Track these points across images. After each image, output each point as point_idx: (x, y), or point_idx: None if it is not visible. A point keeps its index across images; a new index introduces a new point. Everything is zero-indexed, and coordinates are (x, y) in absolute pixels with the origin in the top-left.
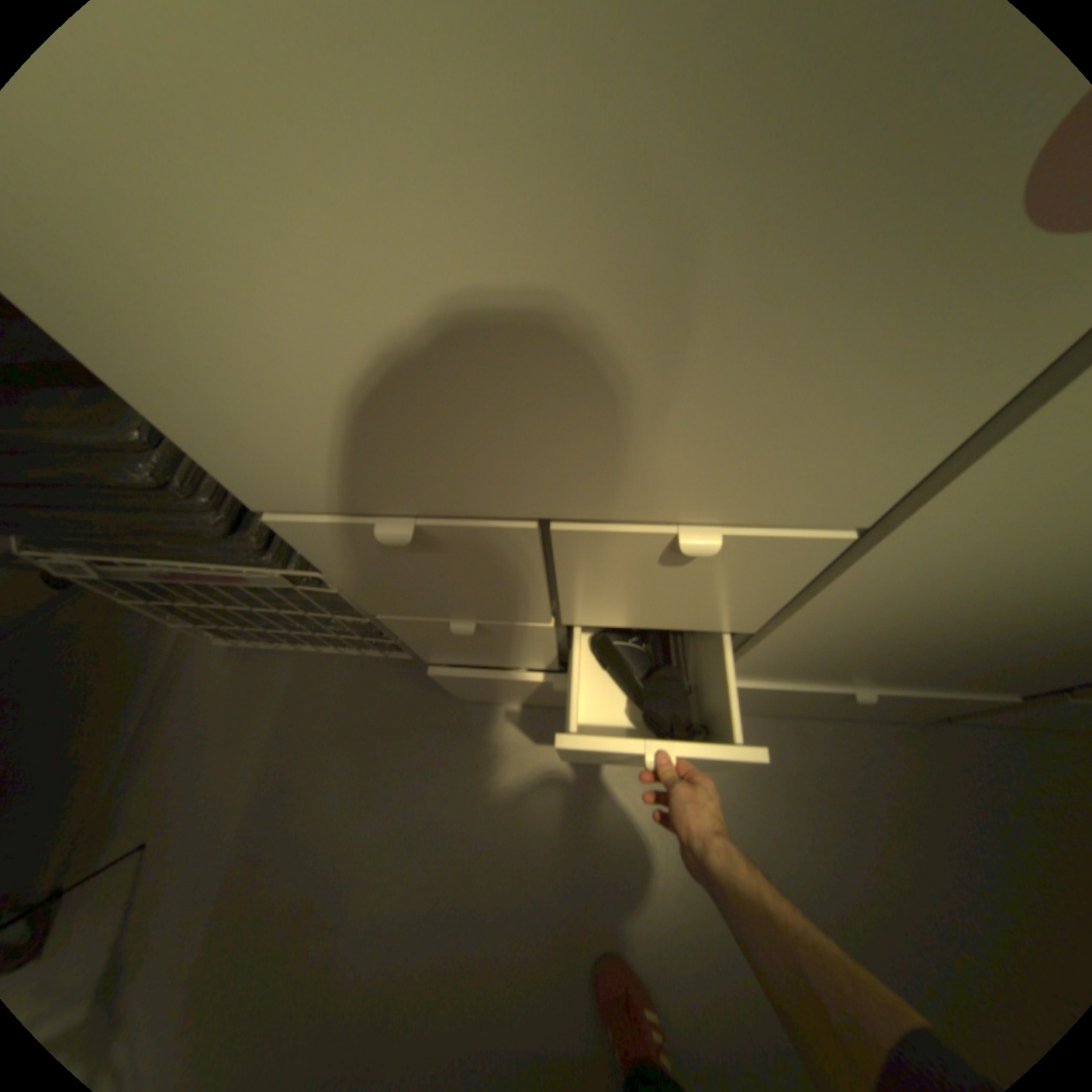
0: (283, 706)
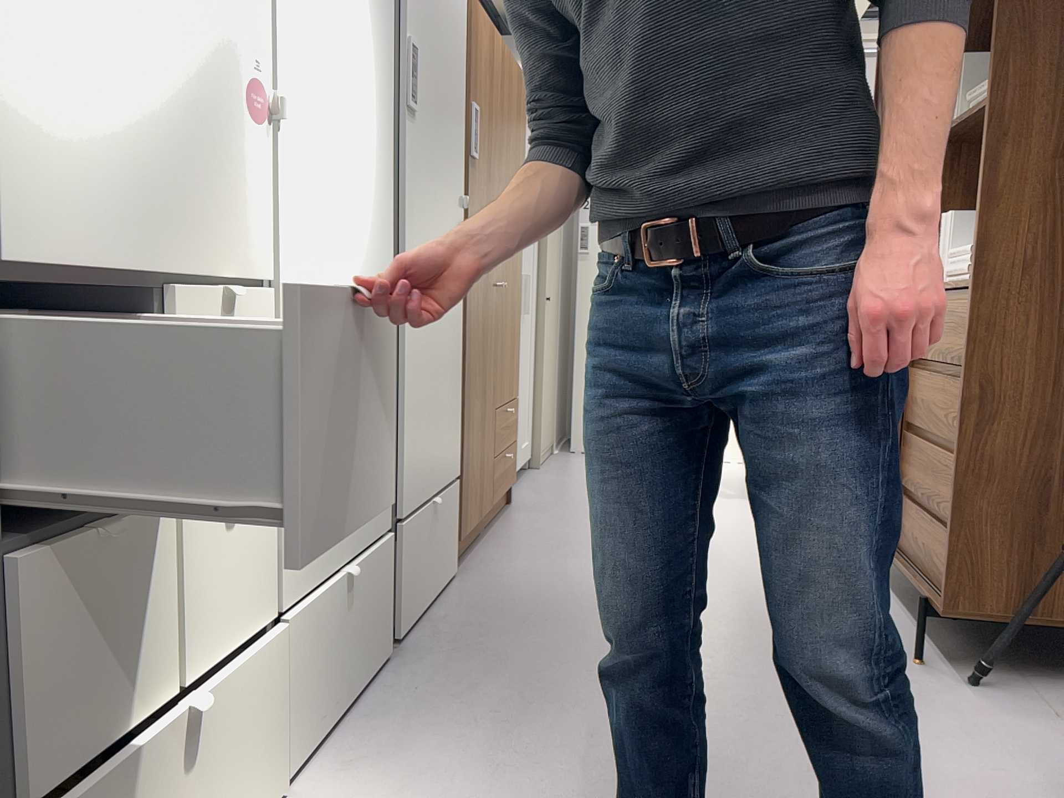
0: None
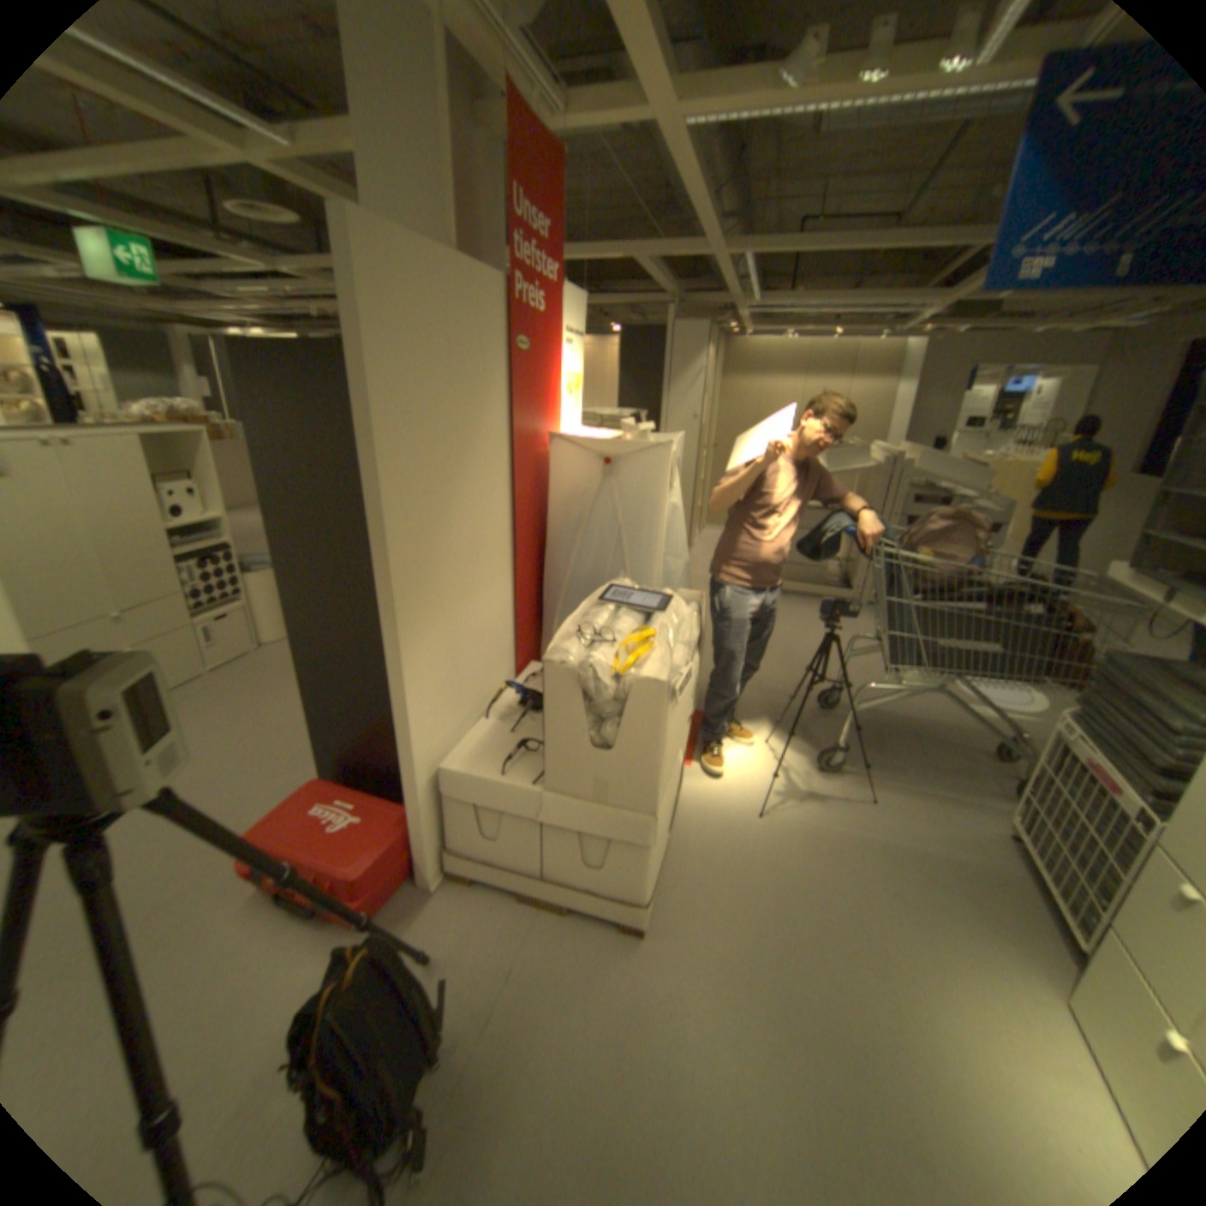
0: (987, 871)
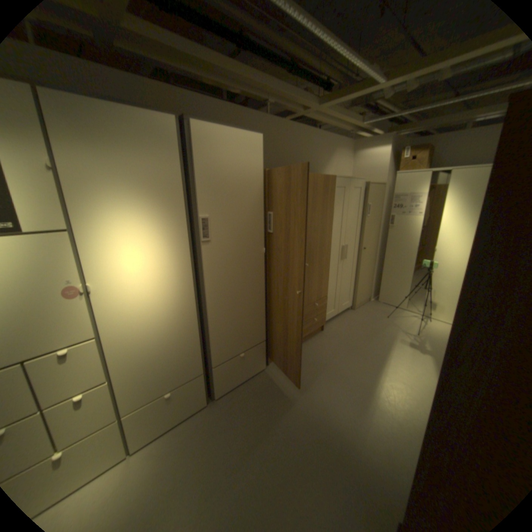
0: None
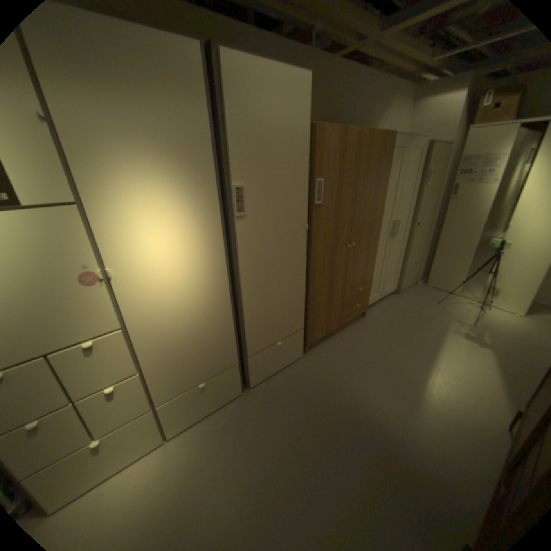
0: None
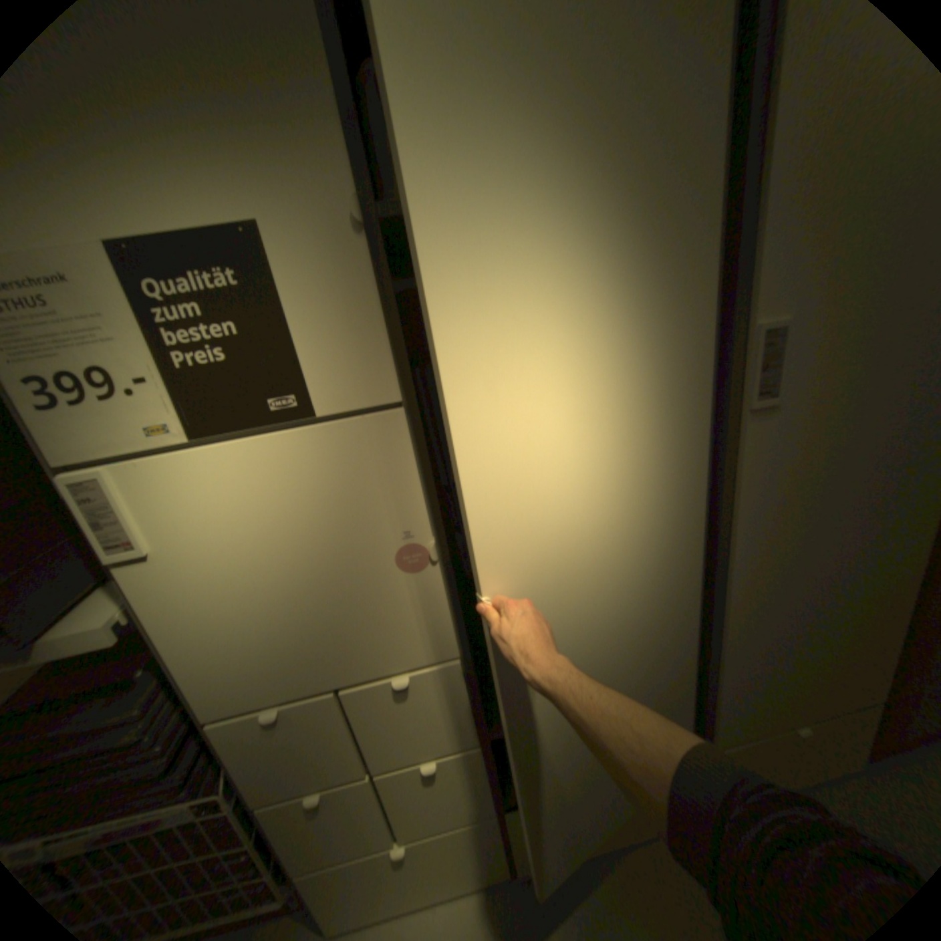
0: None
